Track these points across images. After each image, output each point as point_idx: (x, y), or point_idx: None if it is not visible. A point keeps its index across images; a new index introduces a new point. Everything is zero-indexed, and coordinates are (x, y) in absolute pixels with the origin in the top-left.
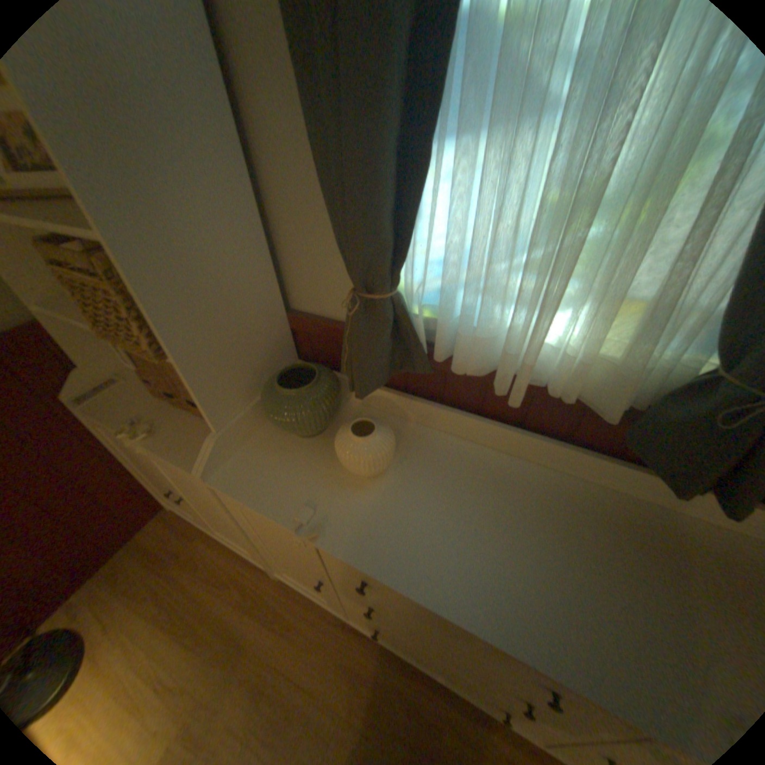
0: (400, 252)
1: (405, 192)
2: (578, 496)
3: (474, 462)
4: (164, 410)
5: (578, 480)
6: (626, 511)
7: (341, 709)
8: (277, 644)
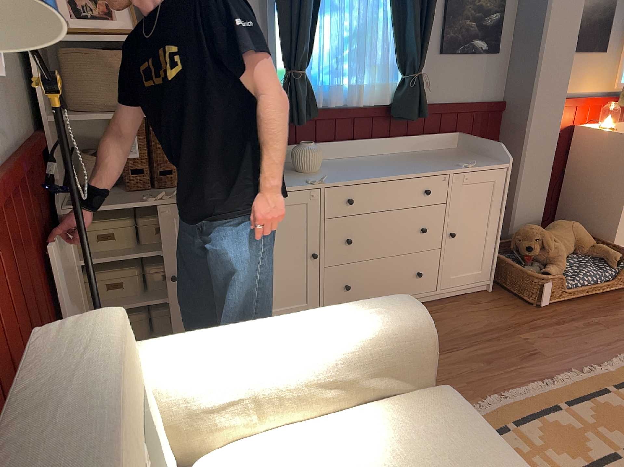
0: (310, 52)
1: (311, 30)
2: (387, 156)
3: (346, 160)
4: (155, 192)
5: (382, 154)
6: (402, 154)
7: None
8: None
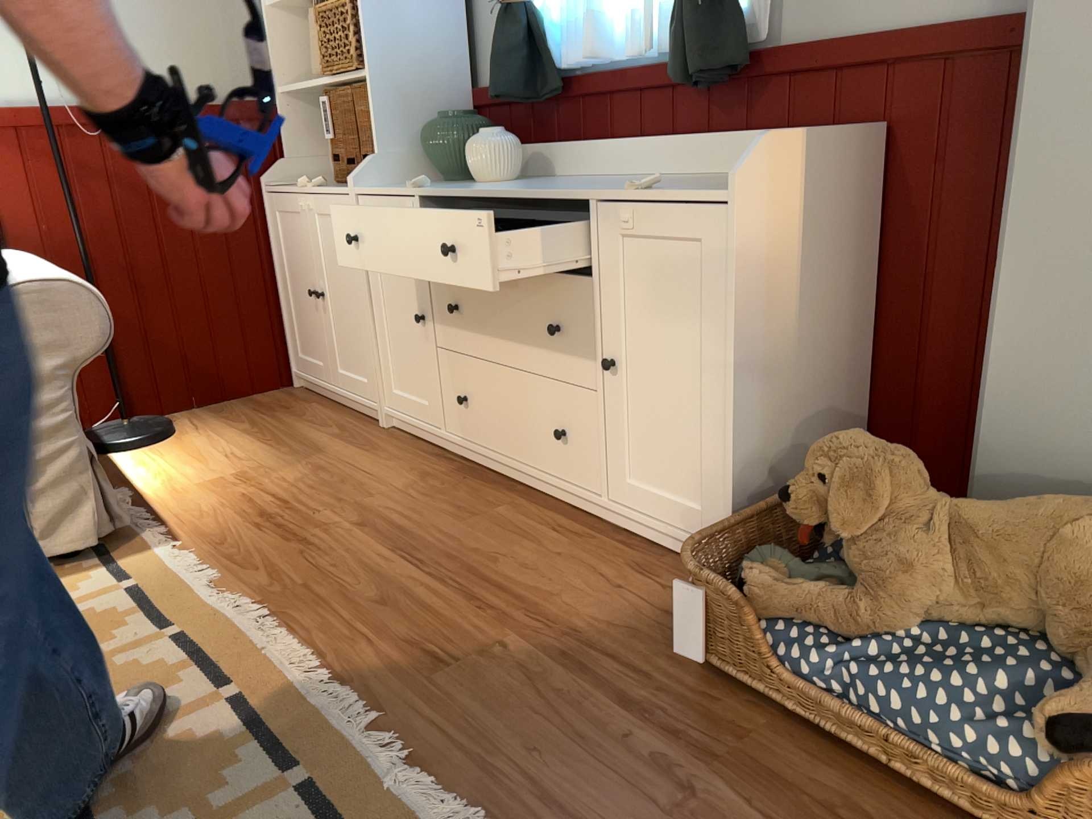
0: None
1: None
2: (662, 177)
3: (588, 178)
4: (341, 186)
5: (674, 175)
6: (695, 177)
7: (399, 485)
8: (358, 454)
